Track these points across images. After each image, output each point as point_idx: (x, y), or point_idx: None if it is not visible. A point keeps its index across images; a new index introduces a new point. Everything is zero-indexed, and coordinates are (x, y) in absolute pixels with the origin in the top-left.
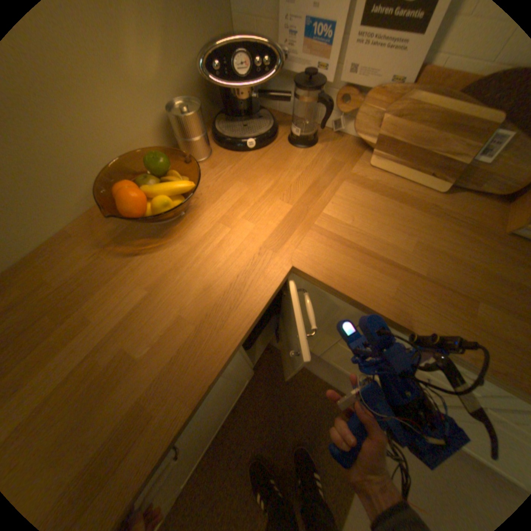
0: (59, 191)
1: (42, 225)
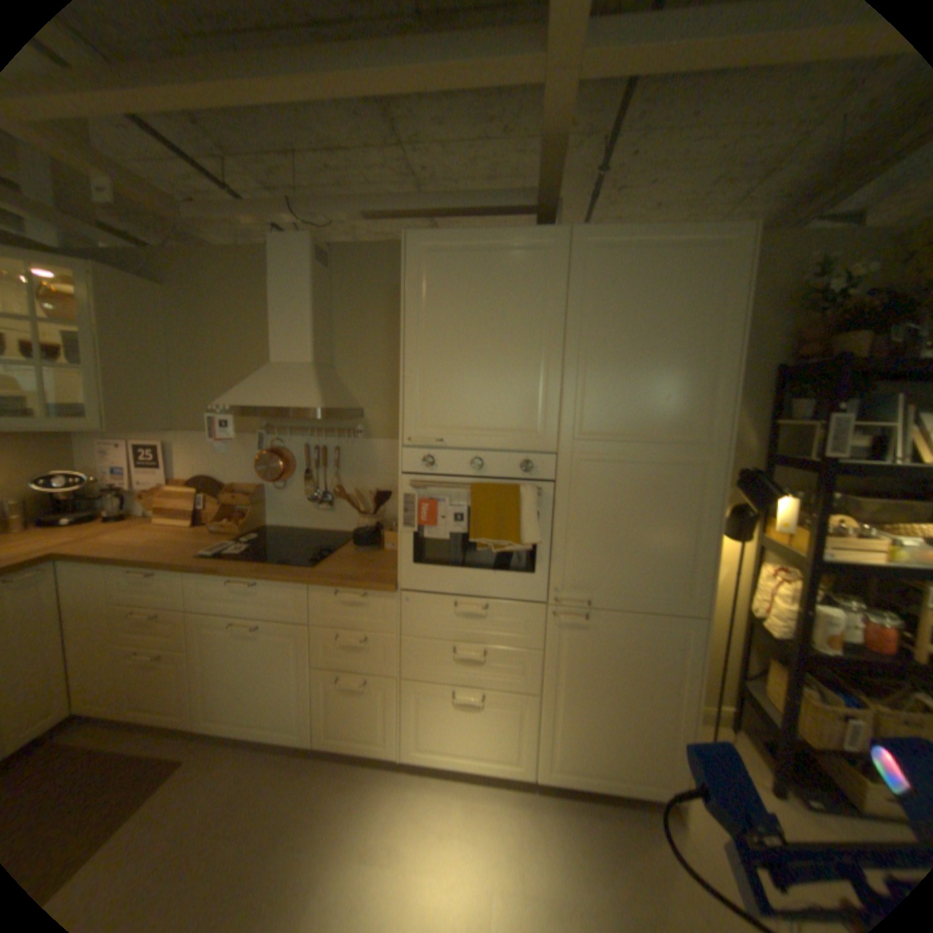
0: None
1: None
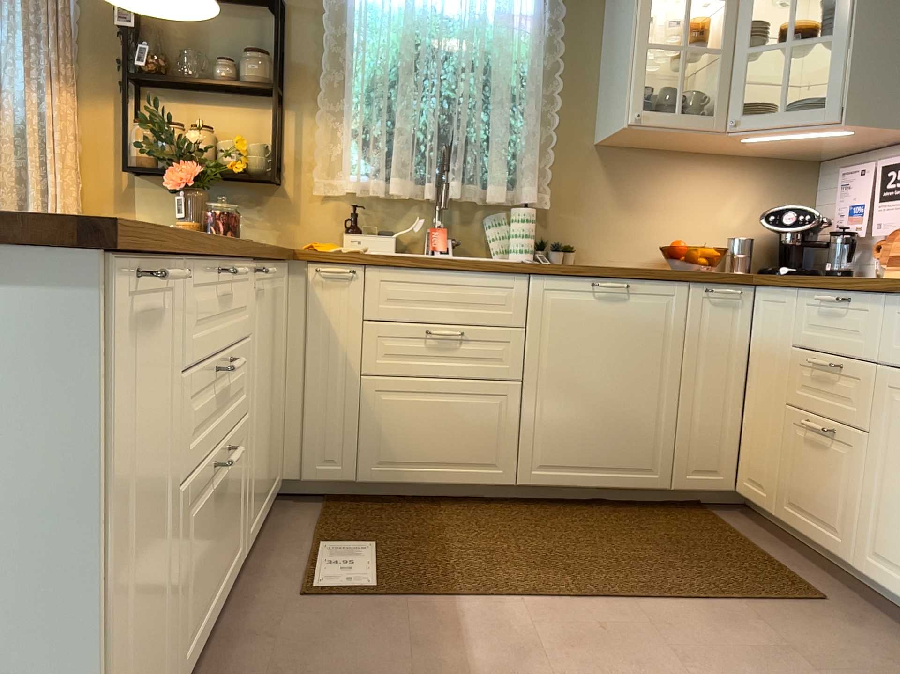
0: (642, 249)
1: (622, 259)
